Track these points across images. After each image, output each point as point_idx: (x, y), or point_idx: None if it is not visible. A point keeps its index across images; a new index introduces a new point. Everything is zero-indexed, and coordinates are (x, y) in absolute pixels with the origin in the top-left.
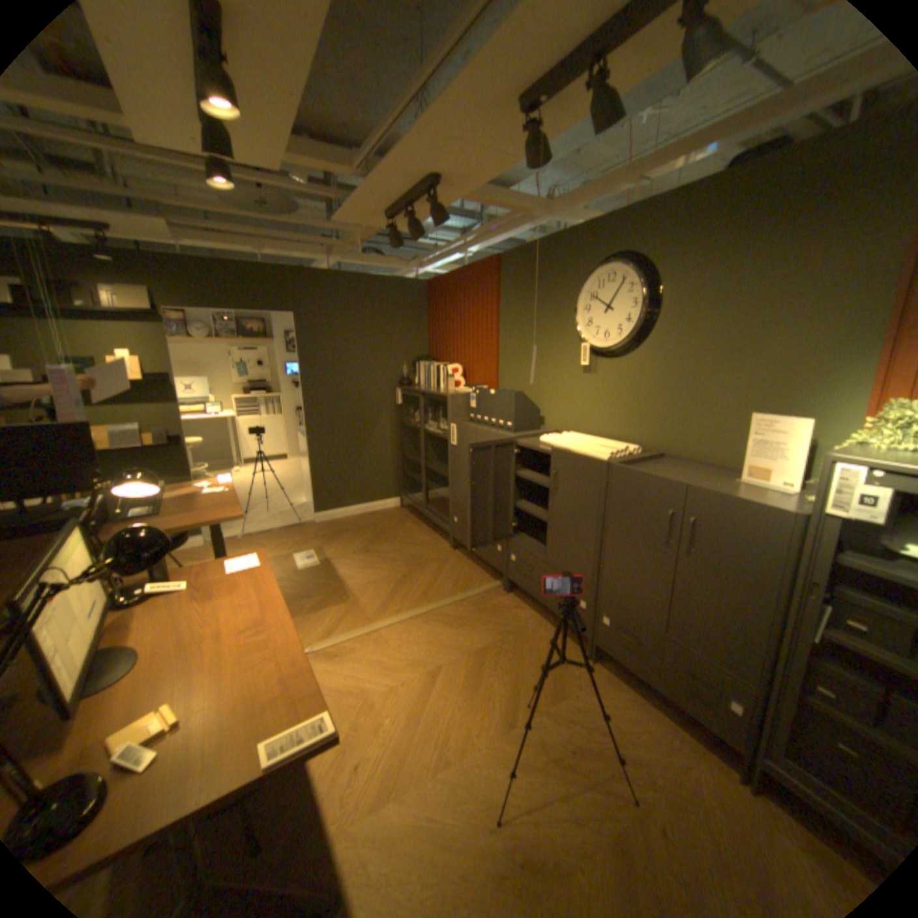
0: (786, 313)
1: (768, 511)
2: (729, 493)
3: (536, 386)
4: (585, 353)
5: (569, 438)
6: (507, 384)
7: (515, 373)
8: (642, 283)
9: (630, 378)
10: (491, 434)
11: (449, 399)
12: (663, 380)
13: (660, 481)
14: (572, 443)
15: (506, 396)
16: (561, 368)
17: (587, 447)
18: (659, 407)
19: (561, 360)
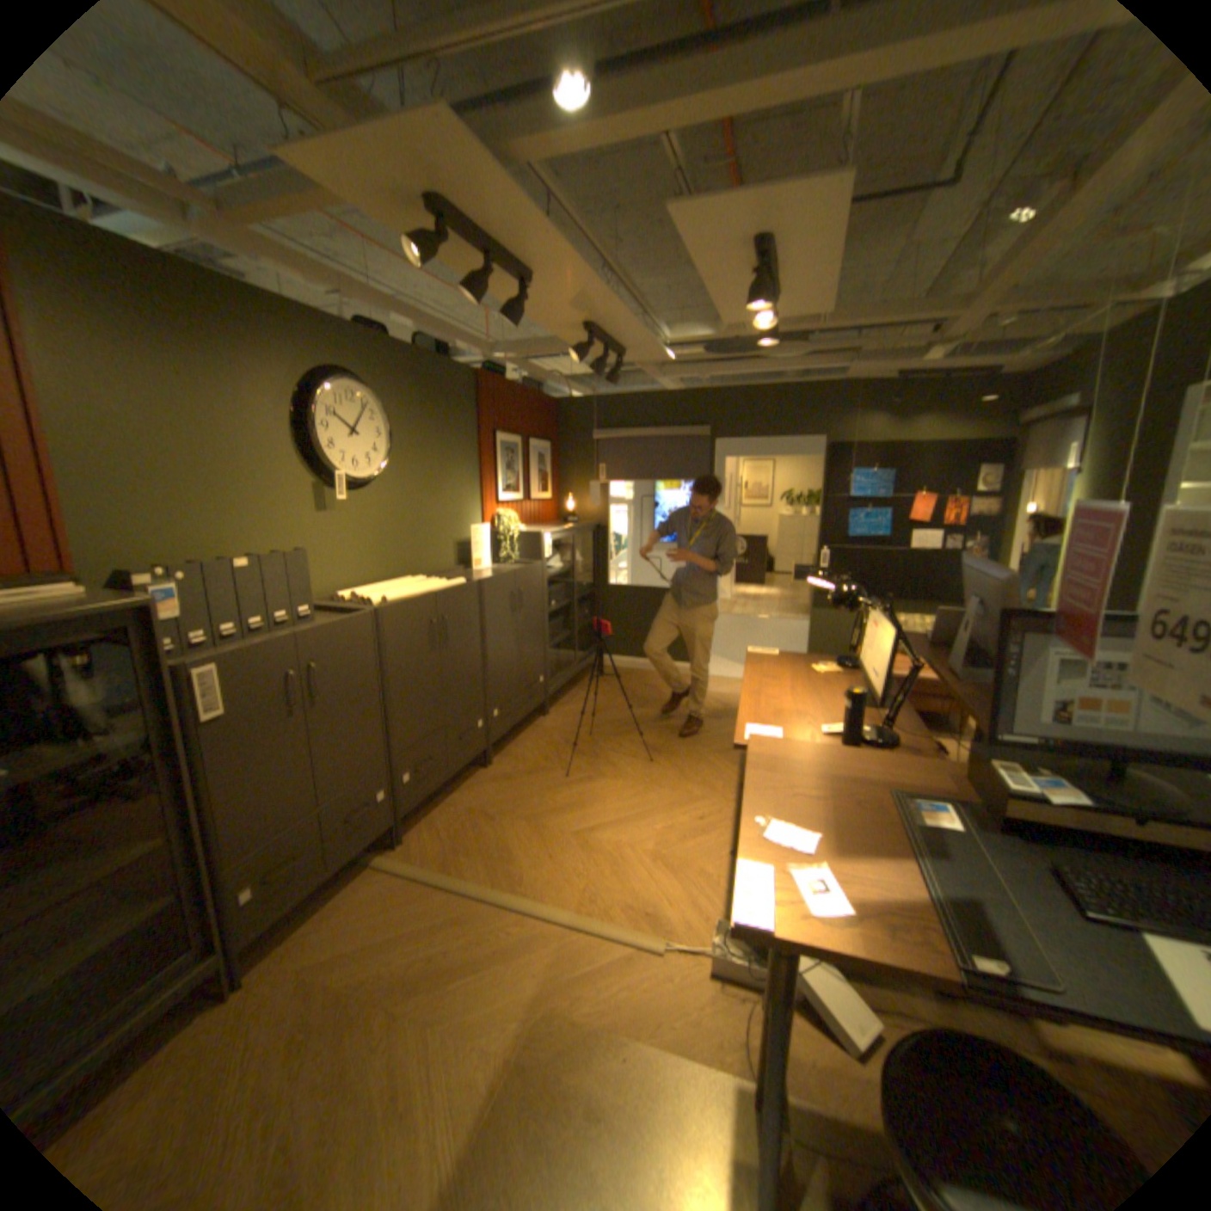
0: (451, 462)
1: (536, 568)
2: (523, 567)
3: (221, 545)
4: (341, 484)
5: (386, 590)
6: (112, 555)
7: (142, 525)
8: (387, 416)
9: (372, 513)
10: (339, 625)
11: (127, 614)
12: (399, 512)
13: (505, 576)
14: (410, 589)
15: (286, 562)
16: (275, 507)
17: (425, 585)
18: (401, 538)
19: (273, 495)
